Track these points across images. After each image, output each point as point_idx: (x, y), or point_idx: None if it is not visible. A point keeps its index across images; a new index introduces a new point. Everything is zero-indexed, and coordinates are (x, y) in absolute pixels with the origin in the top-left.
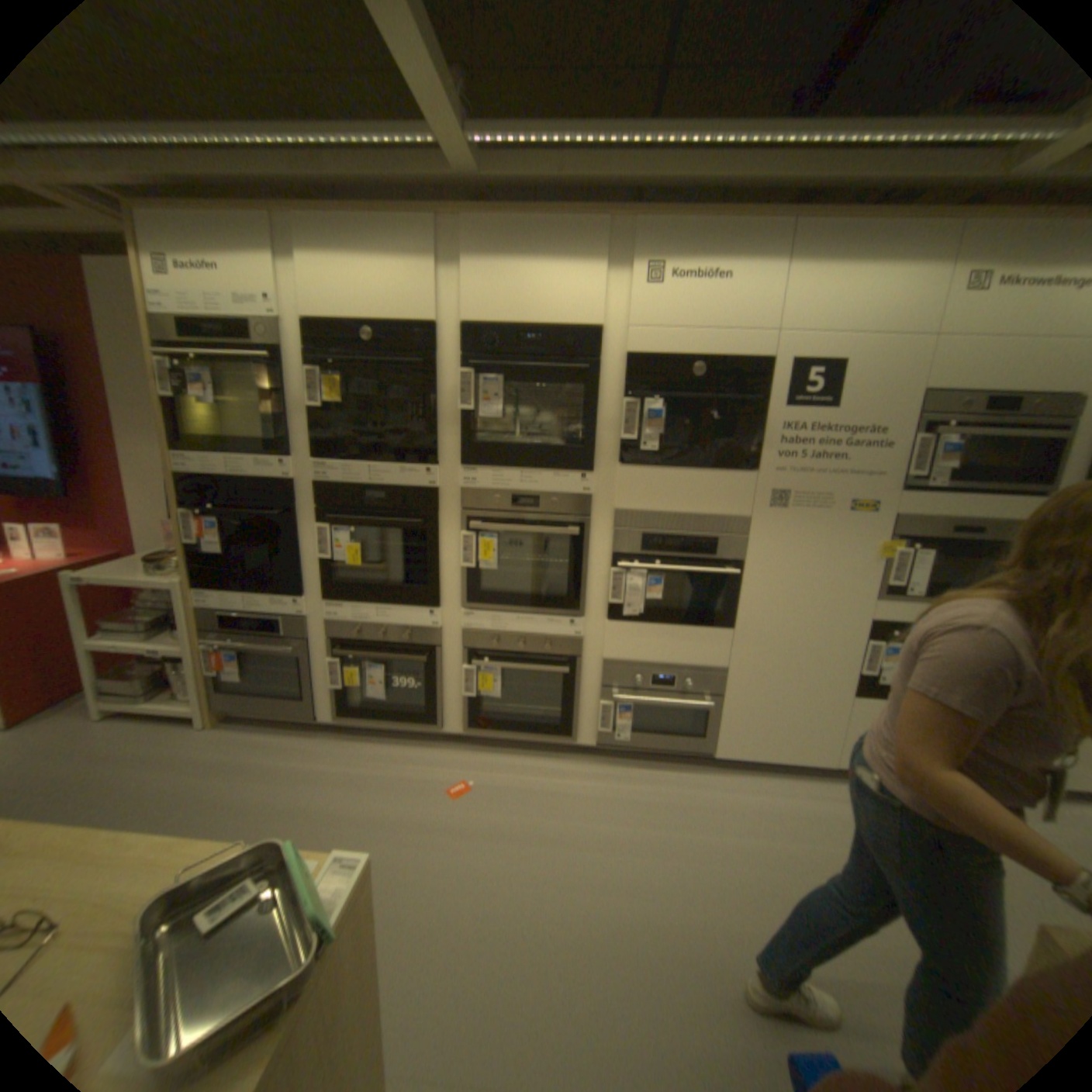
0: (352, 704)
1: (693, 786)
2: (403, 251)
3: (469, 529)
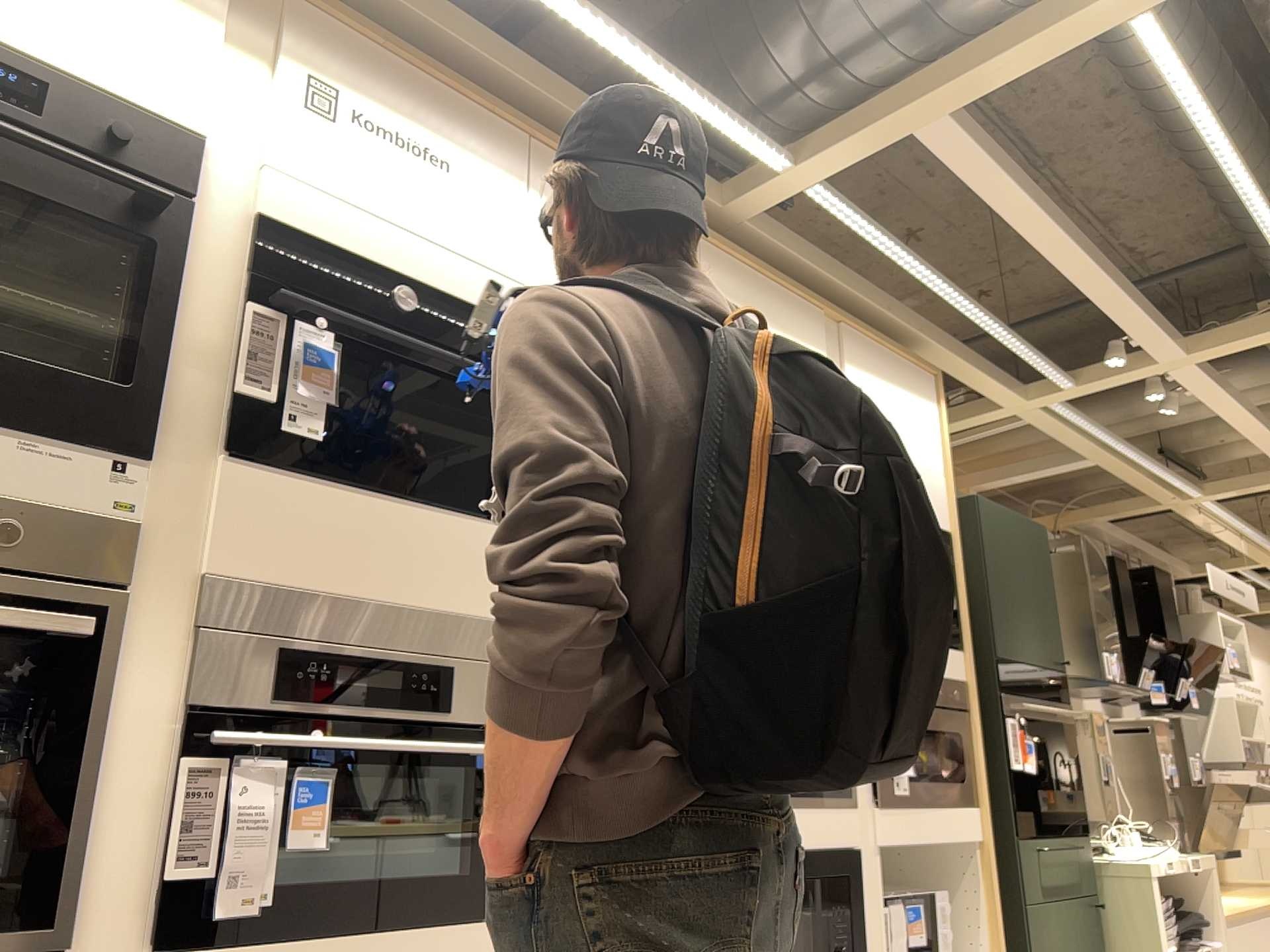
0: None
1: None
2: None
3: None
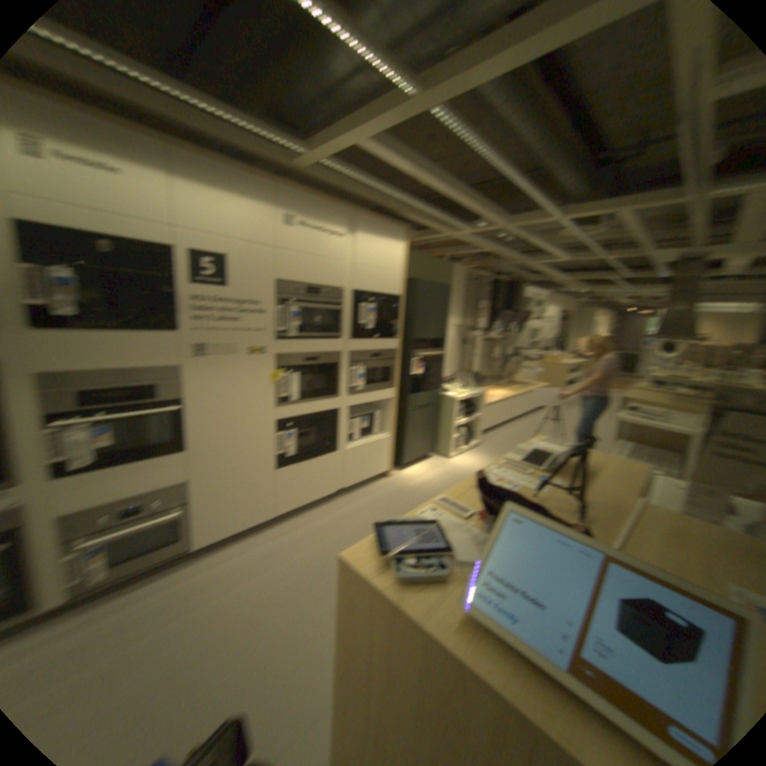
0: None
1: (171, 585)
2: None
3: None
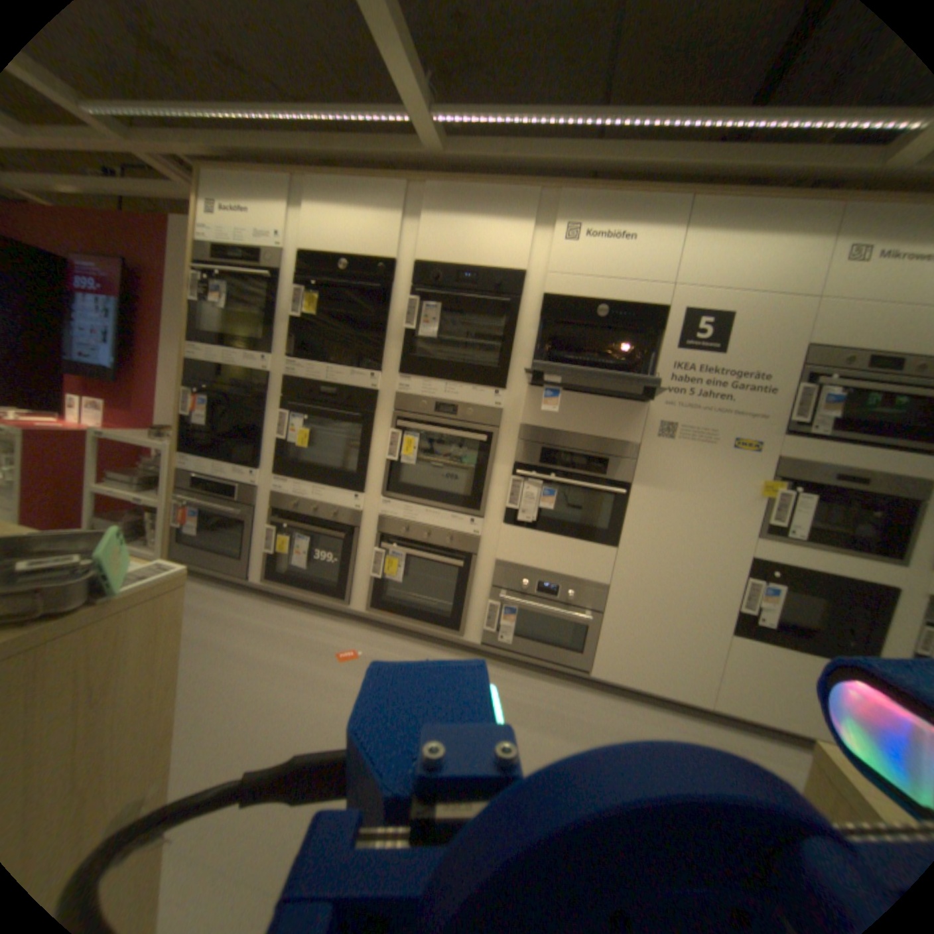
0: (281, 569)
1: (565, 698)
2: (382, 205)
3: (397, 424)
